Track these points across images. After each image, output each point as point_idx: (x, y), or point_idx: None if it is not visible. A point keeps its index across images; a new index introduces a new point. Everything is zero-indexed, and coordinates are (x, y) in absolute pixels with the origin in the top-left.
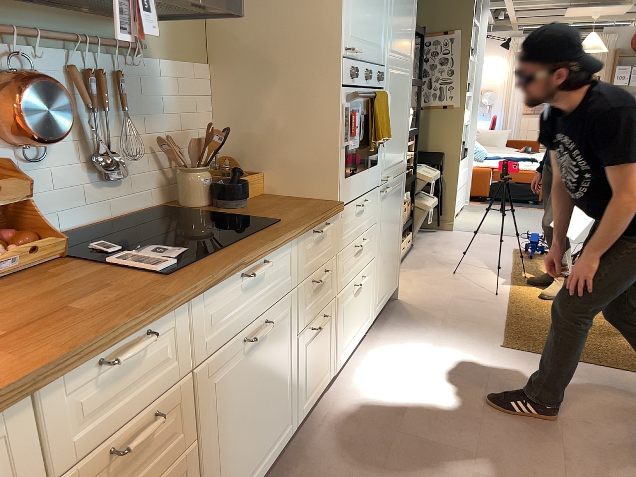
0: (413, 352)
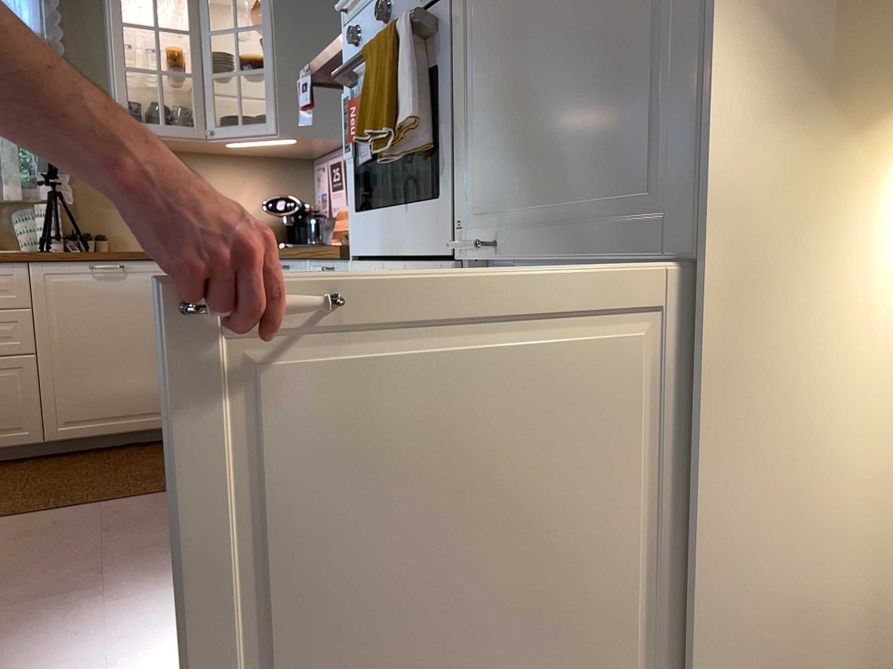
0: None
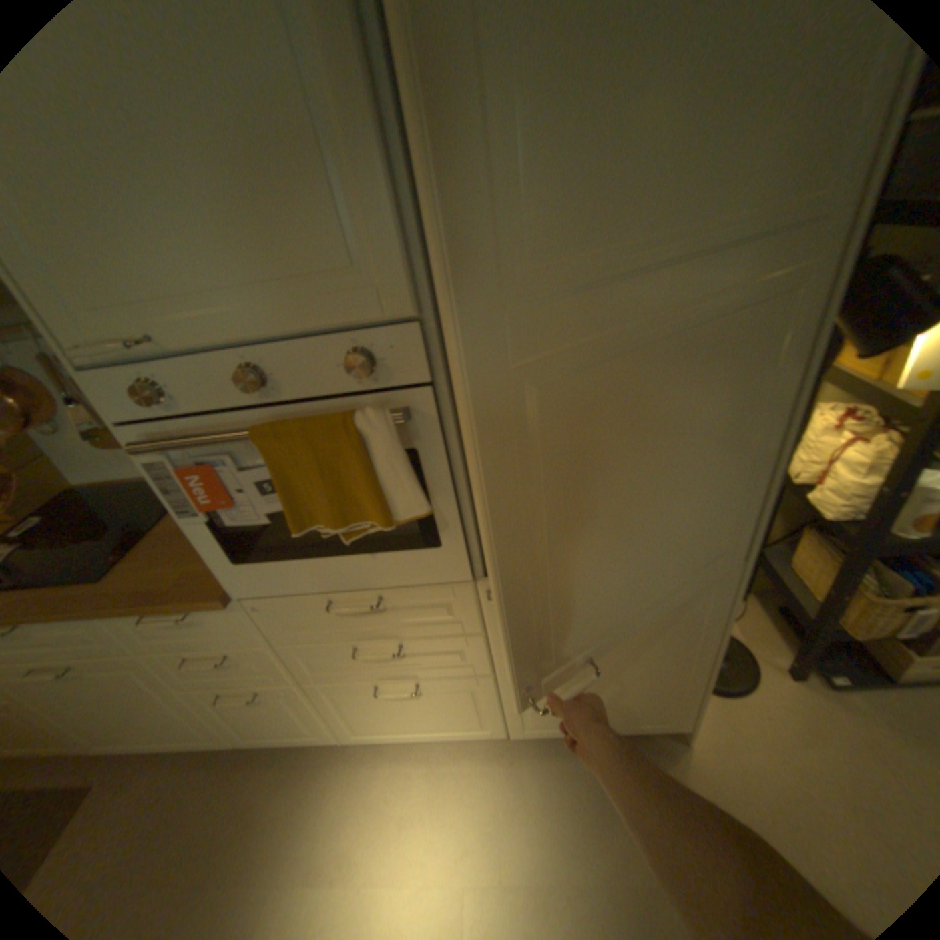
0: (490, 851)
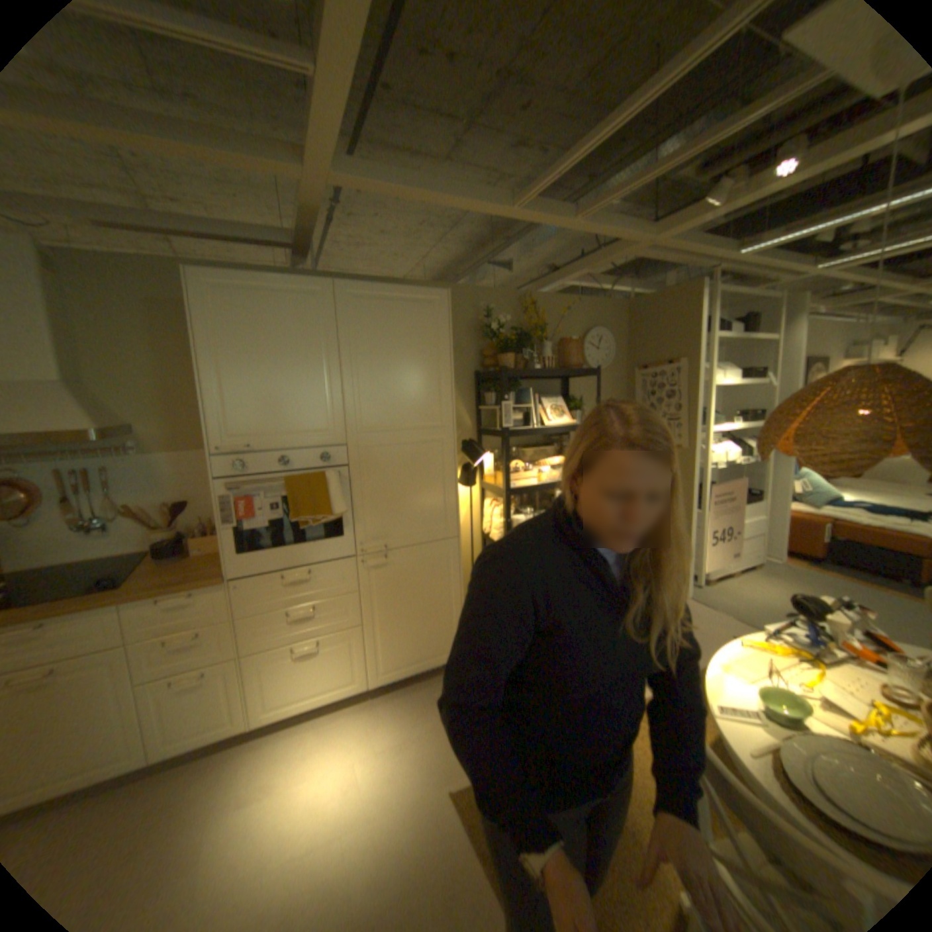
0: (365, 746)
